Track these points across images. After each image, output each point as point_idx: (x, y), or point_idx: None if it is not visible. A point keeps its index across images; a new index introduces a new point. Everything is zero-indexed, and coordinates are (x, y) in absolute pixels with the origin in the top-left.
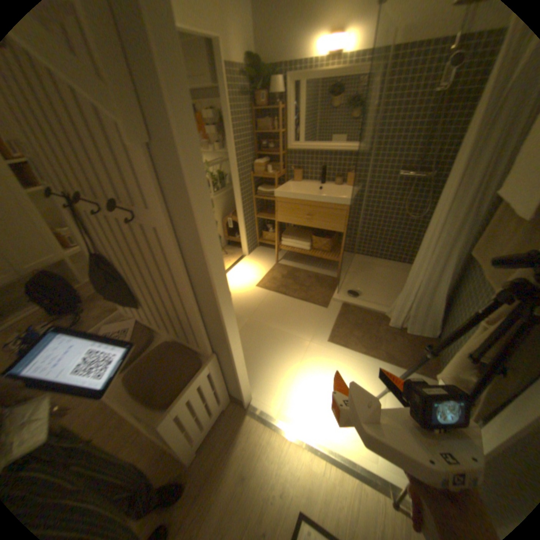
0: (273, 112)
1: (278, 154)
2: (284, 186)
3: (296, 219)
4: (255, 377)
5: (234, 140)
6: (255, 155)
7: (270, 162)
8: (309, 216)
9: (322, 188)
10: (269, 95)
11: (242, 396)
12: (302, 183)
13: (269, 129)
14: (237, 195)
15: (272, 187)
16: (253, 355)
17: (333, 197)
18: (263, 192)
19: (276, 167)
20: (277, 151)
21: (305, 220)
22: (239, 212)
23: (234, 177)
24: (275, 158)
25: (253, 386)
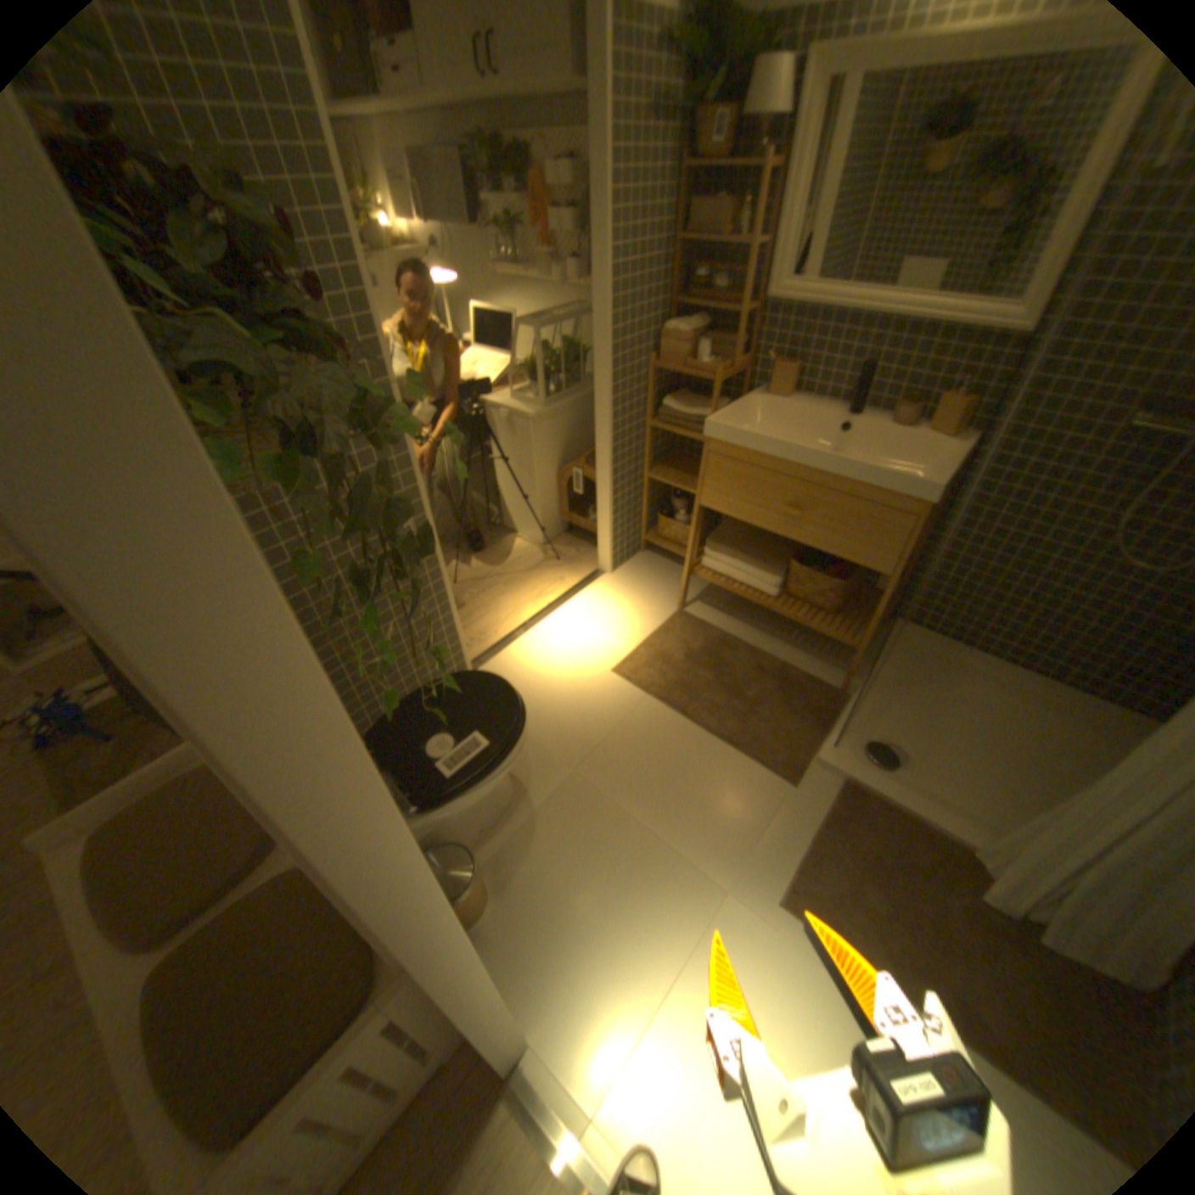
0: (742, 179)
1: (736, 308)
2: (736, 407)
3: (753, 507)
4: (551, 977)
5: (609, 258)
6: (669, 307)
7: (708, 329)
8: (792, 507)
9: (849, 427)
10: (740, 121)
11: (490, 1068)
12: (790, 405)
13: (720, 230)
14: (600, 417)
15: (702, 401)
16: (560, 899)
17: (881, 466)
18: (675, 415)
19: (722, 348)
20: (734, 299)
21: (780, 516)
22: (600, 463)
23: (599, 366)
24: (724, 318)
25: (538, 1007)
